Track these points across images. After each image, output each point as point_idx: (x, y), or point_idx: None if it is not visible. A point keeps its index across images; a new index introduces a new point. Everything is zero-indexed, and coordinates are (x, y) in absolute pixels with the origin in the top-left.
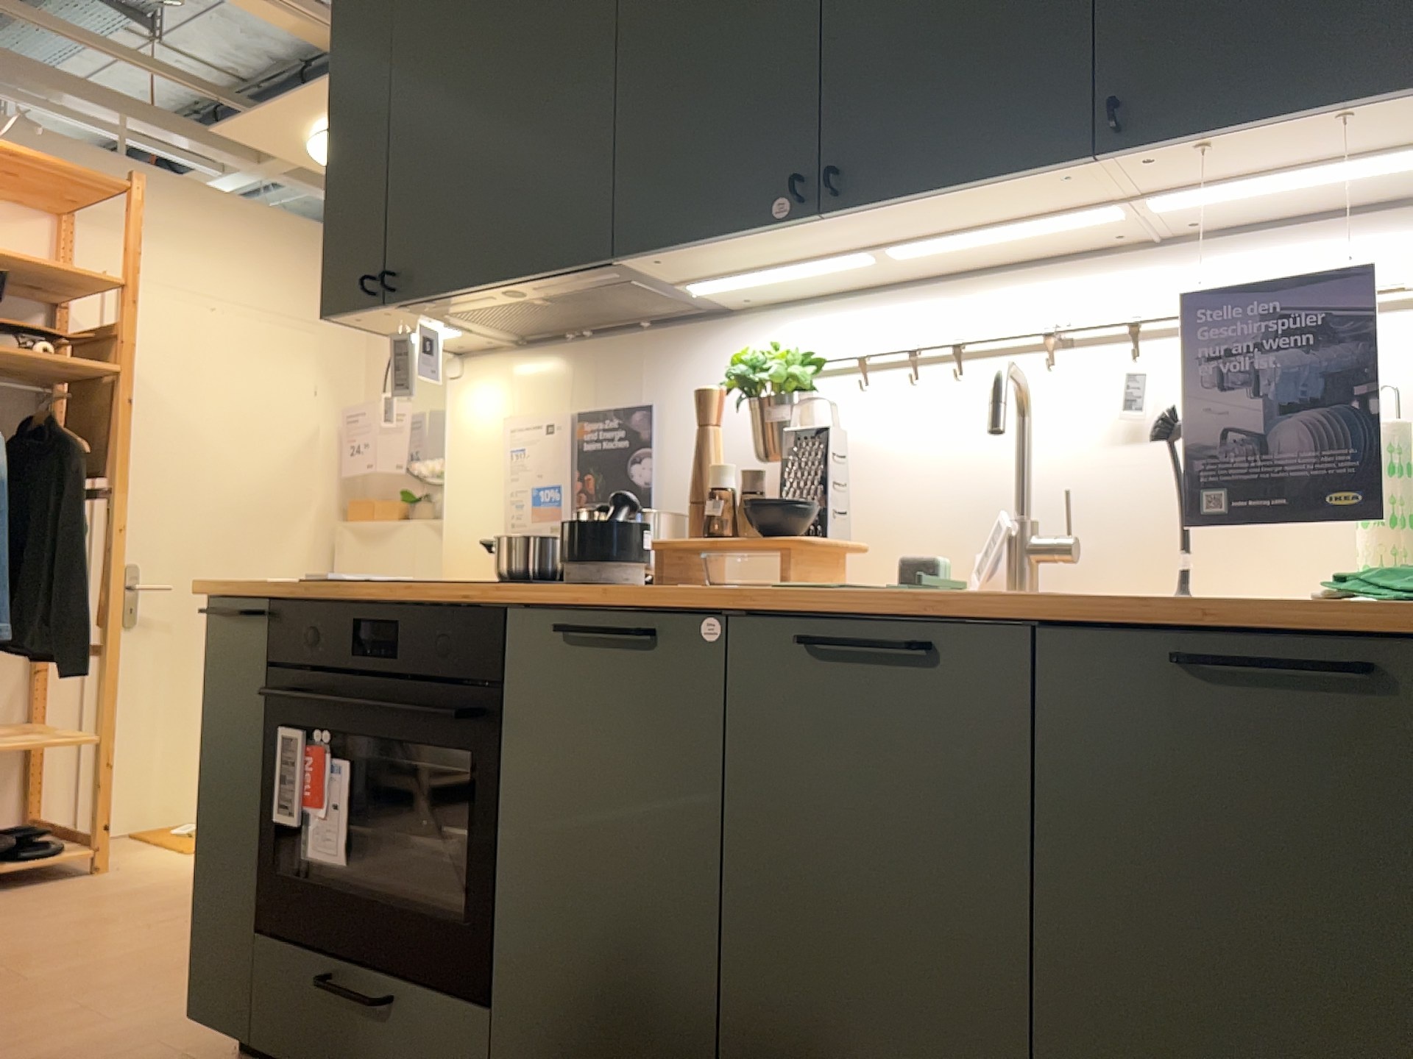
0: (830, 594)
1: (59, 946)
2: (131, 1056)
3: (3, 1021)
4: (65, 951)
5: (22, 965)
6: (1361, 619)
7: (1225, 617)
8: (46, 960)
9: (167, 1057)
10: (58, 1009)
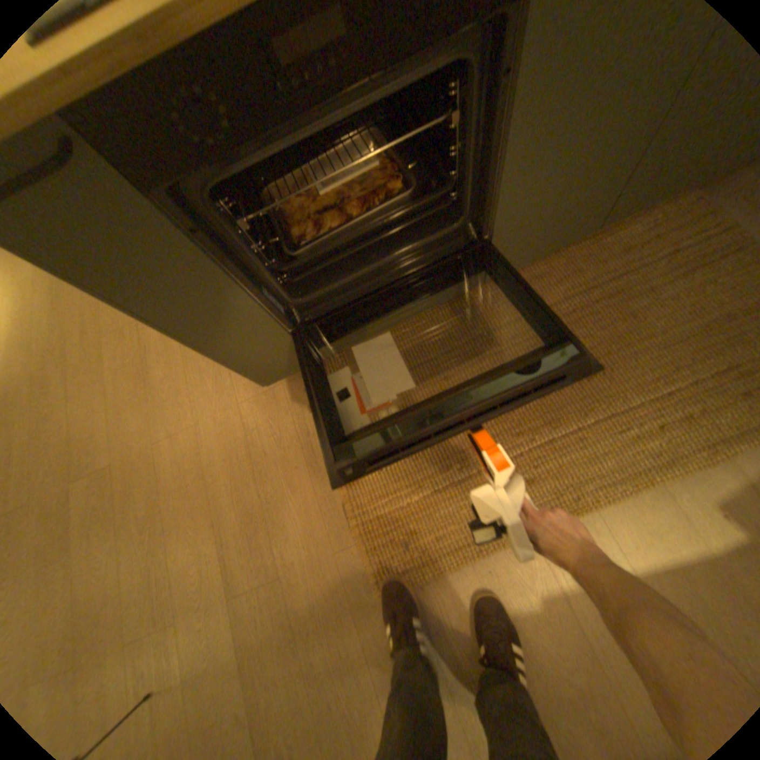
0: None
1: (64, 446)
2: (242, 415)
3: (157, 475)
4: (74, 443)
5: (81, 466)
6: None
7: None
8: (83, 453)
9: (254, 400)
10: (159, 448)
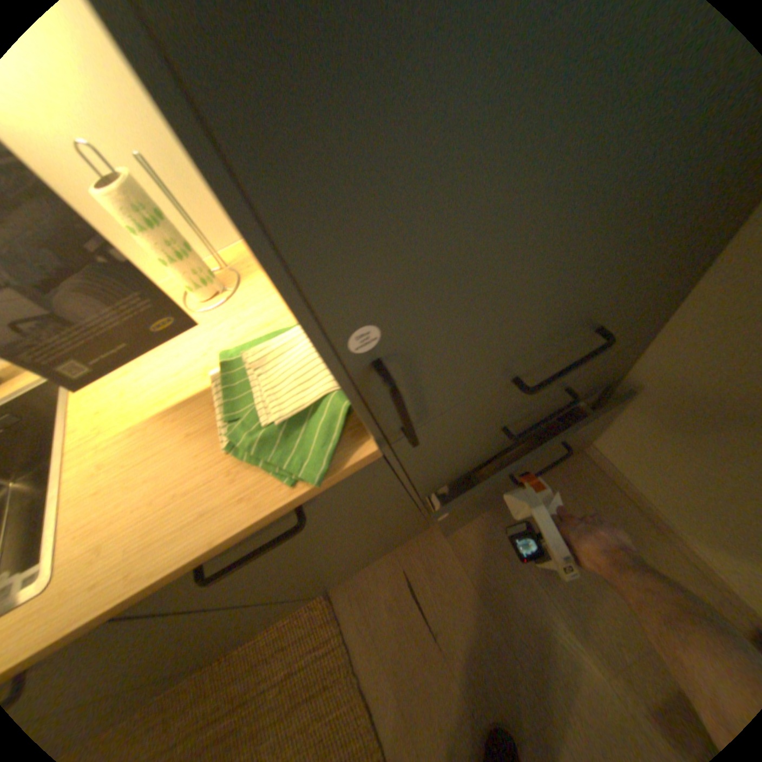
0: None
1: None
2: None
3: None
4: None
5: None
6: (272, 500)
7: (201, 562)
8: None
9: None
10: None
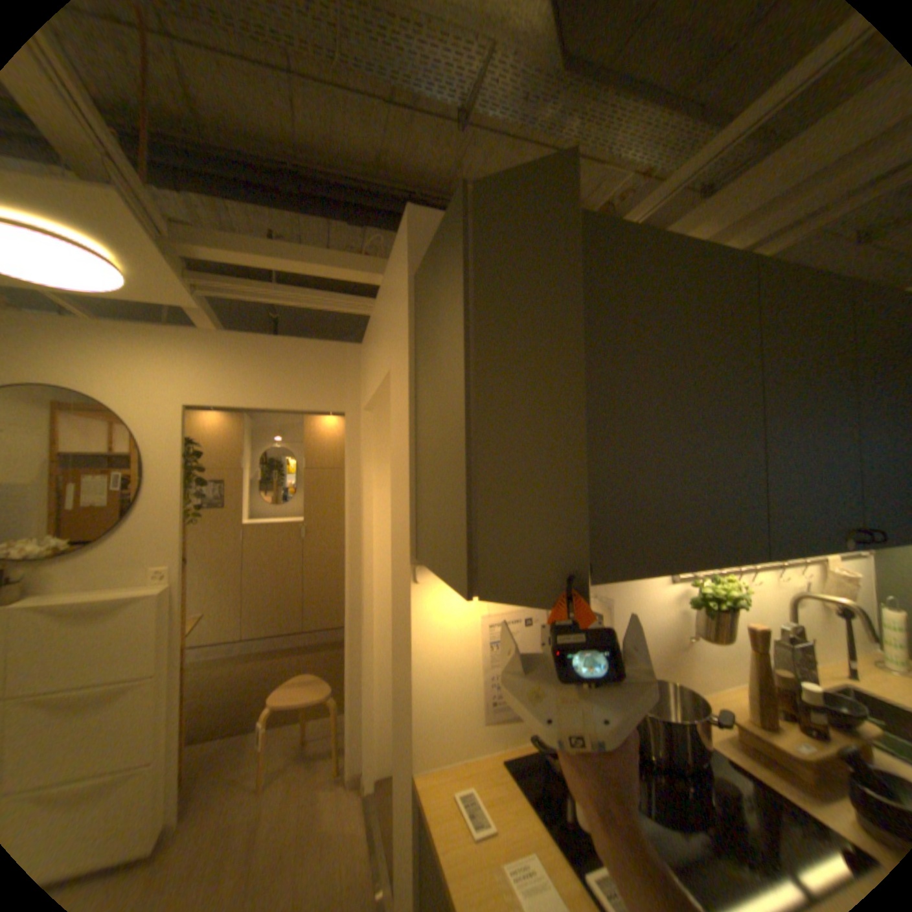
0: None
1: None
2: None
3: None
4: None
5: None
6: None
7: None
8: None
9: None
10: None
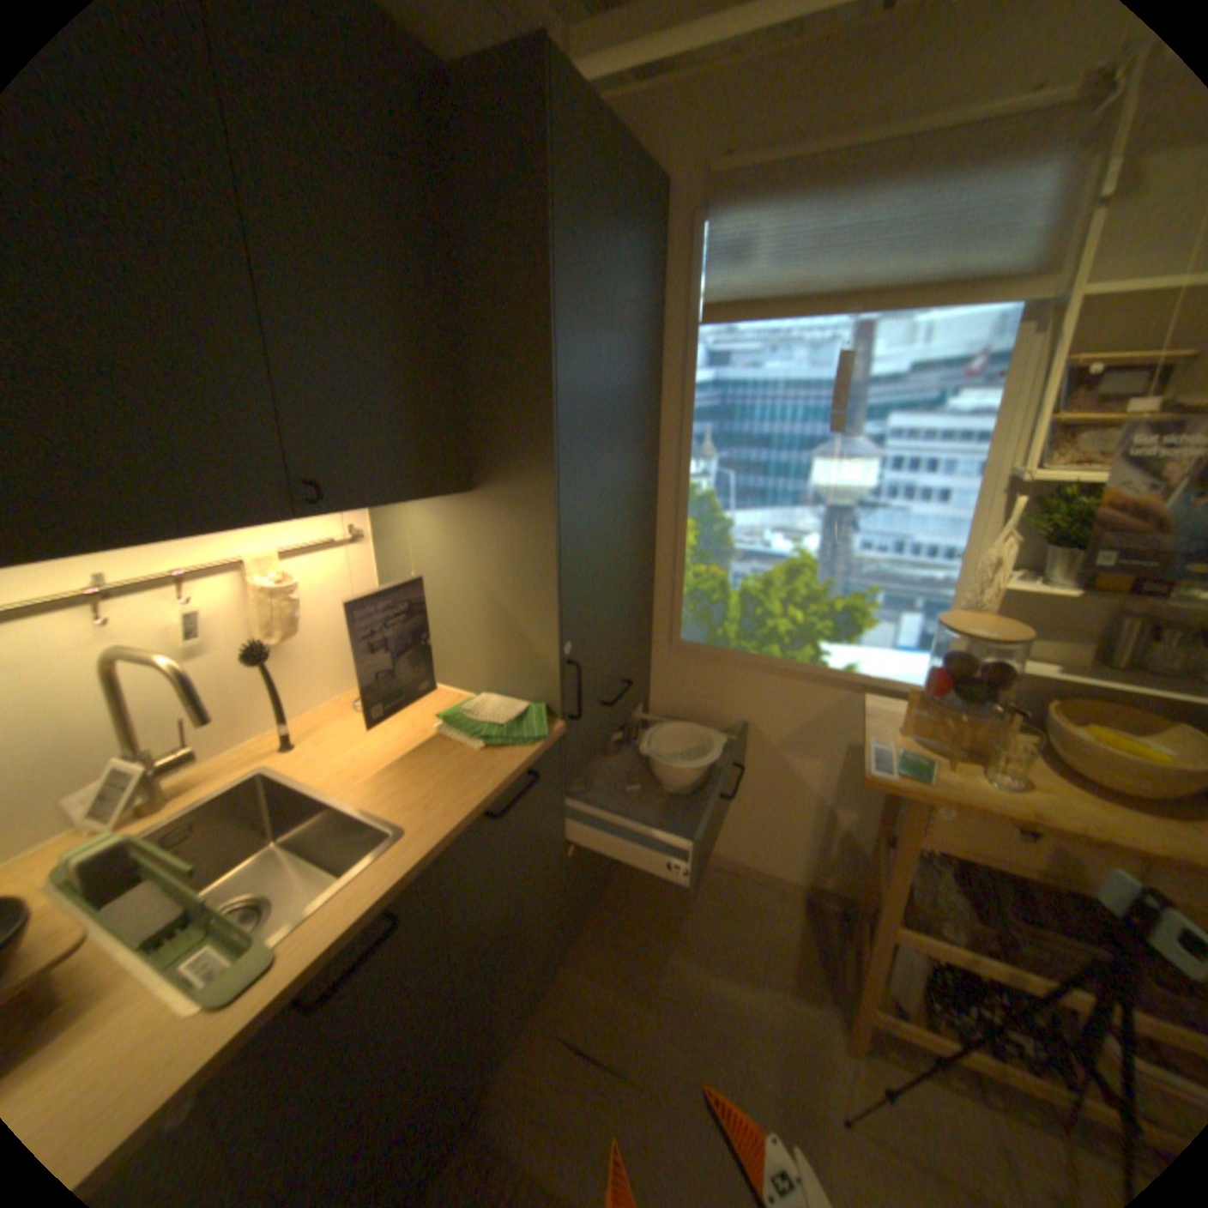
0: (288, 960)
1: None
2: None
3: None
4: None
5: None
6: (522, 759)
7: (501, 791)
8: None
9: None
10: None
